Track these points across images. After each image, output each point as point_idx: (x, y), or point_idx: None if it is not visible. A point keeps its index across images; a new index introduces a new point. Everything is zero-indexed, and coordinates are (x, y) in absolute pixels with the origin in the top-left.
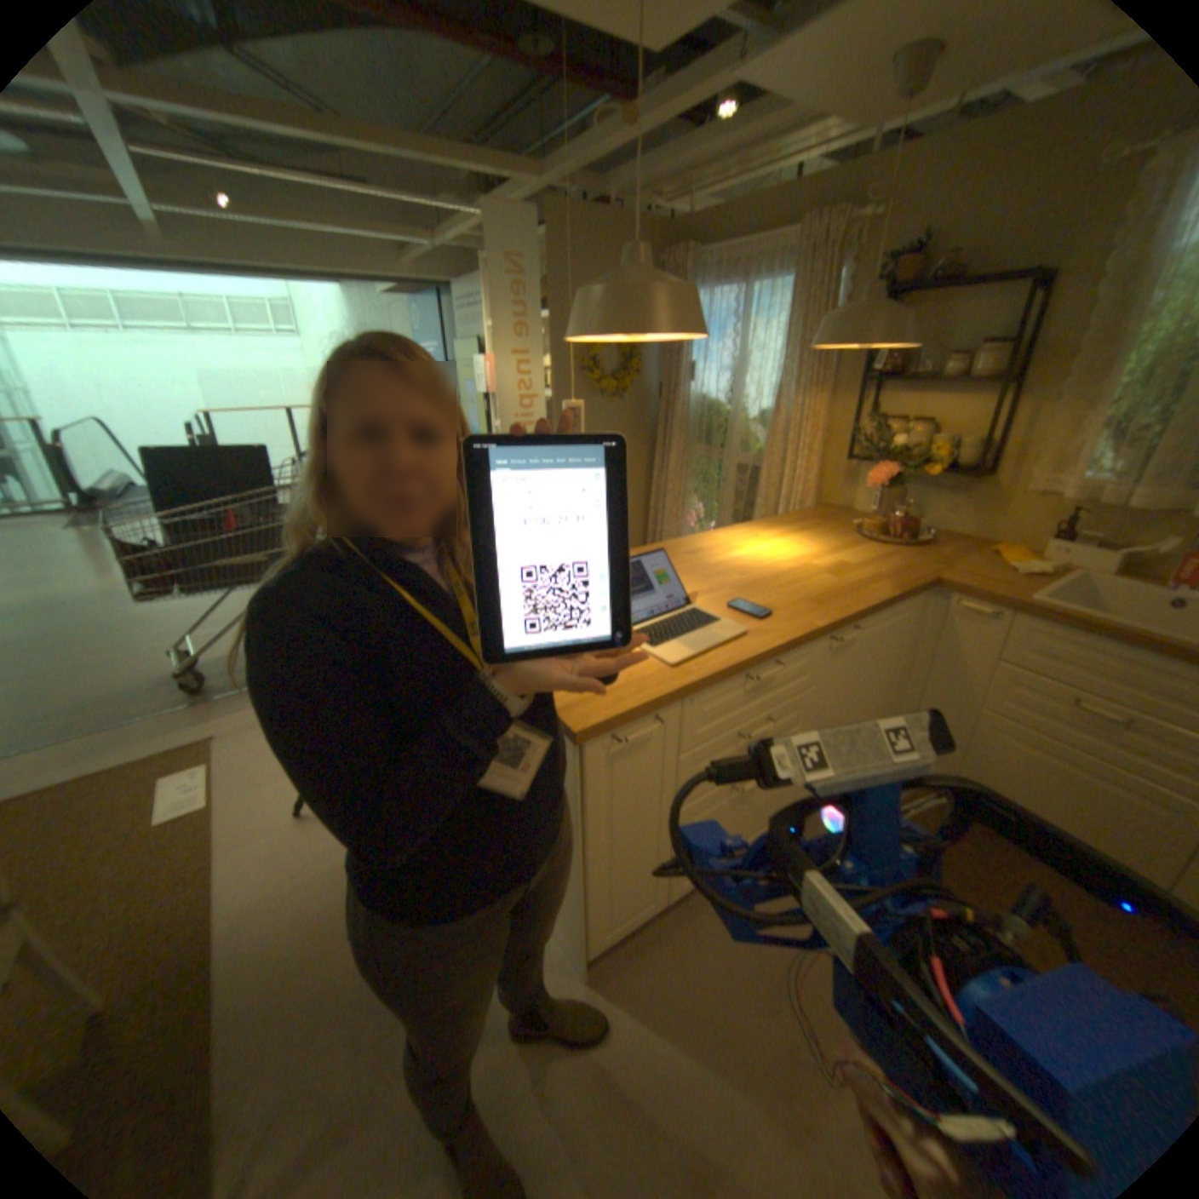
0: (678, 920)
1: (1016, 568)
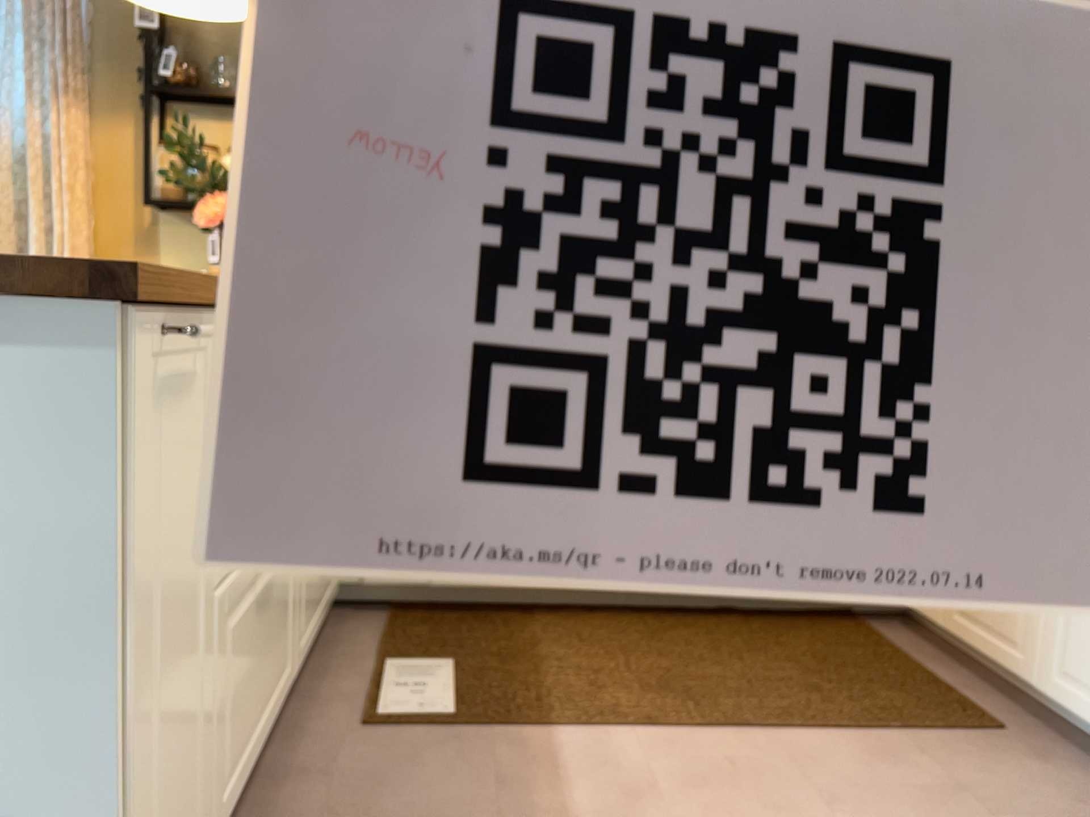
0: None
1: None
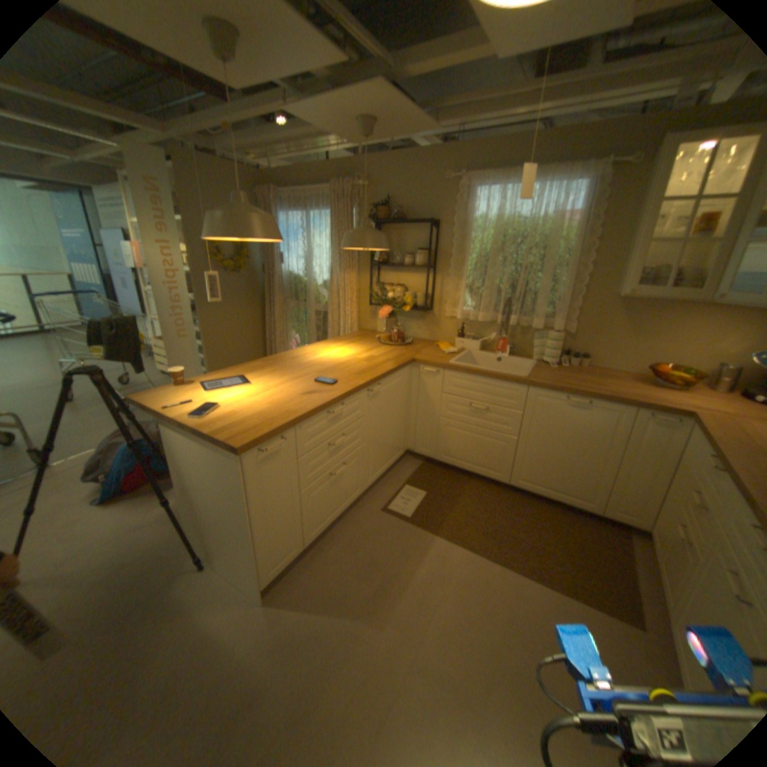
0: (311, 557)
1: (443, 352)
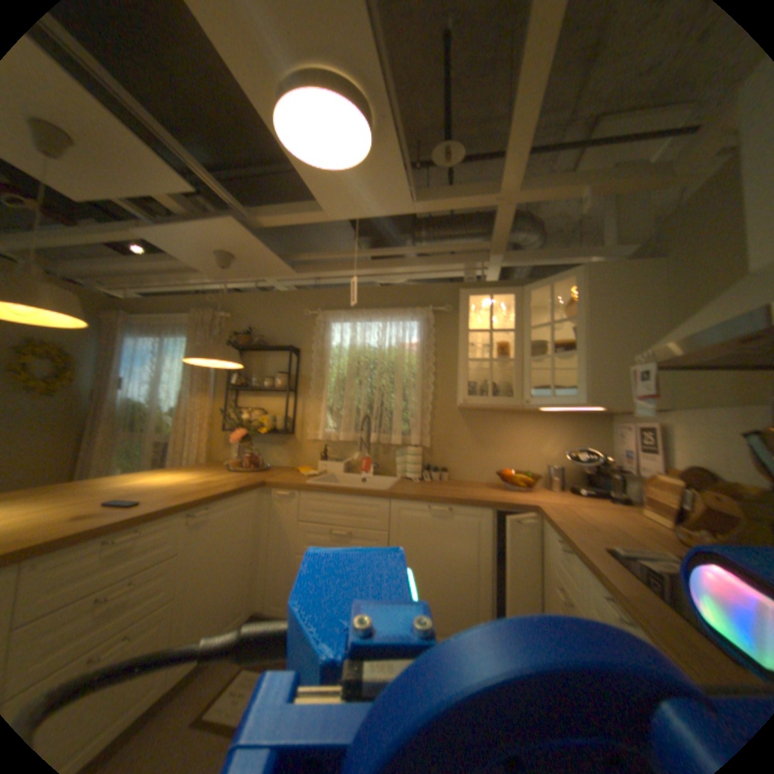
0: None
1: (304, 475)
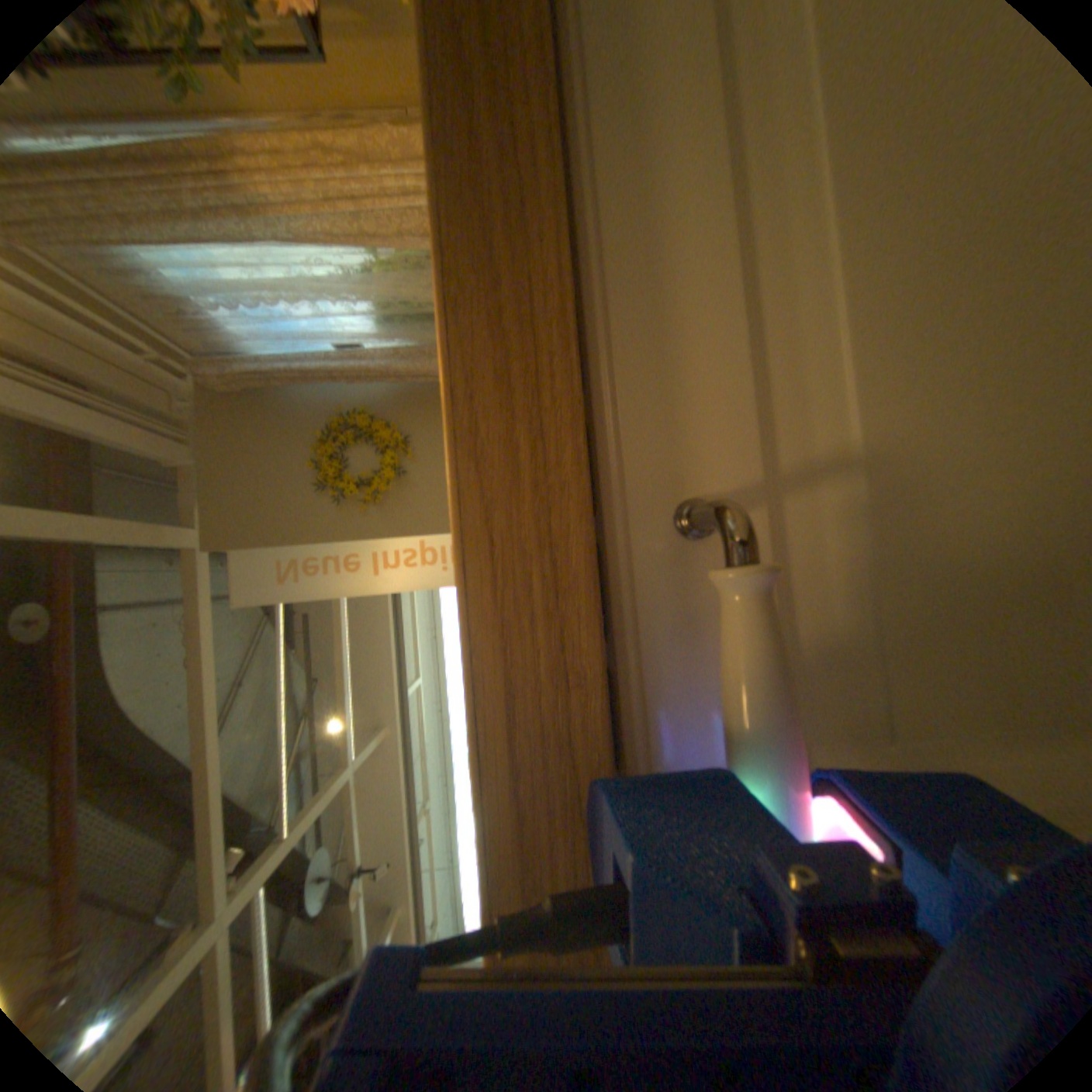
0: None
1: None
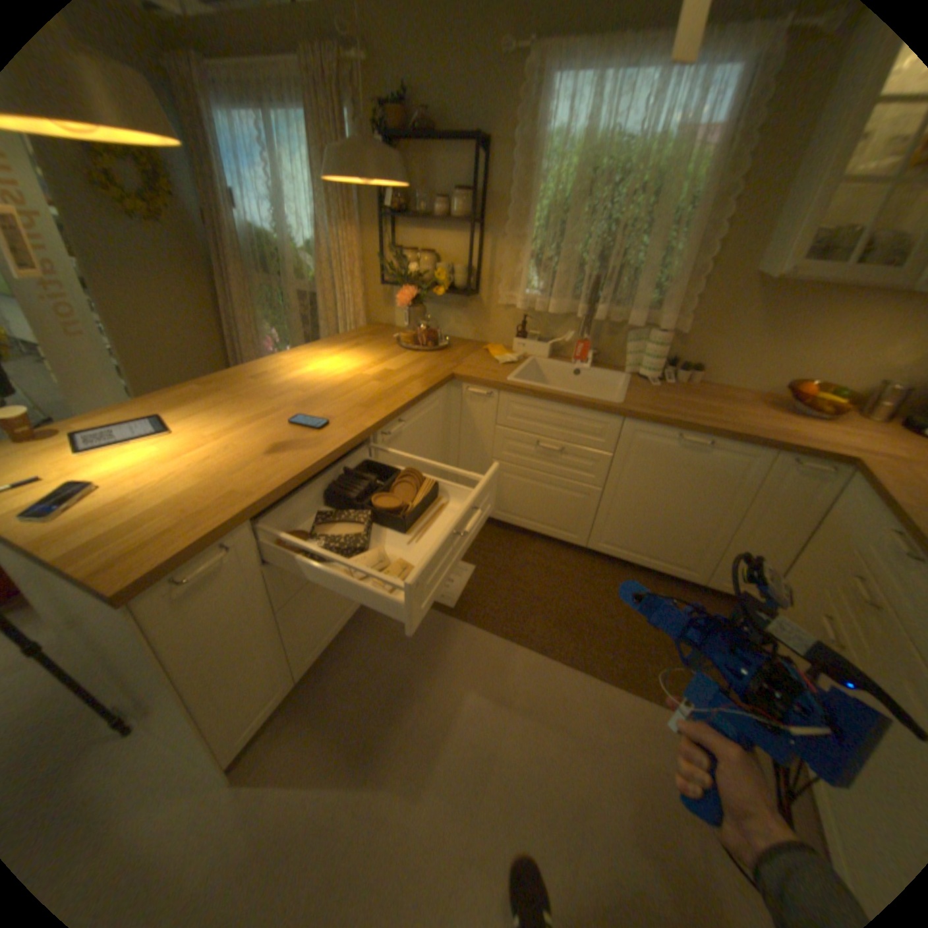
0: (309, 688)
1: (496, 361)
